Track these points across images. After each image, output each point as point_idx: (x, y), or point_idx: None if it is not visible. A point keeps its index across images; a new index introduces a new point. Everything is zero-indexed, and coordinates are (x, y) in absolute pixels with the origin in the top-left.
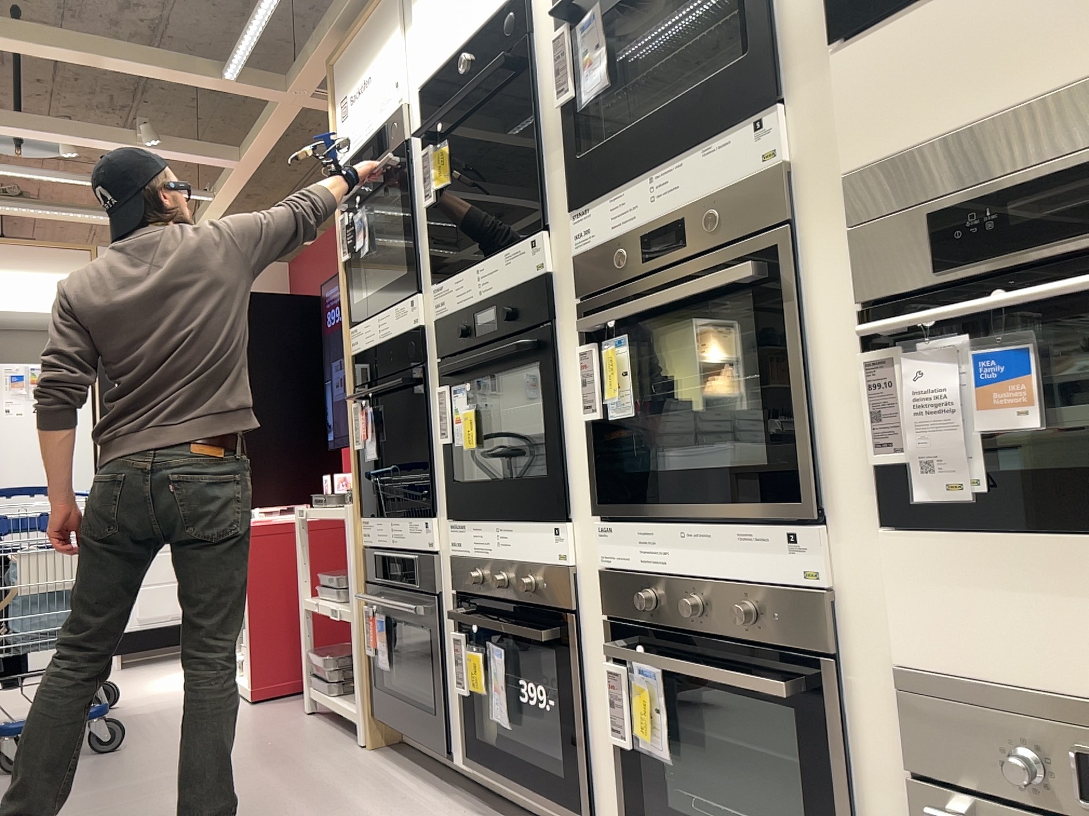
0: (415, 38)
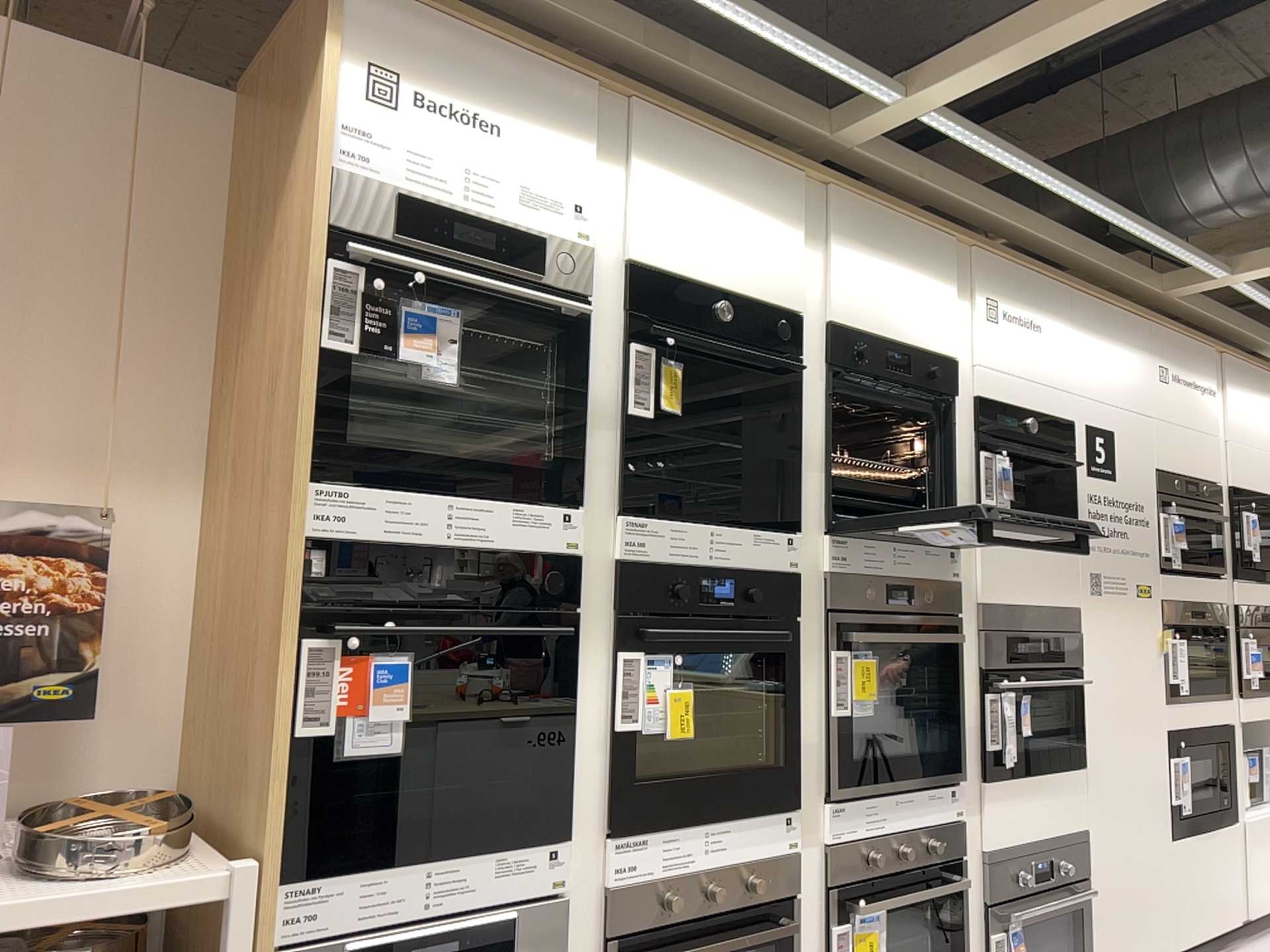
0: (637, 208)
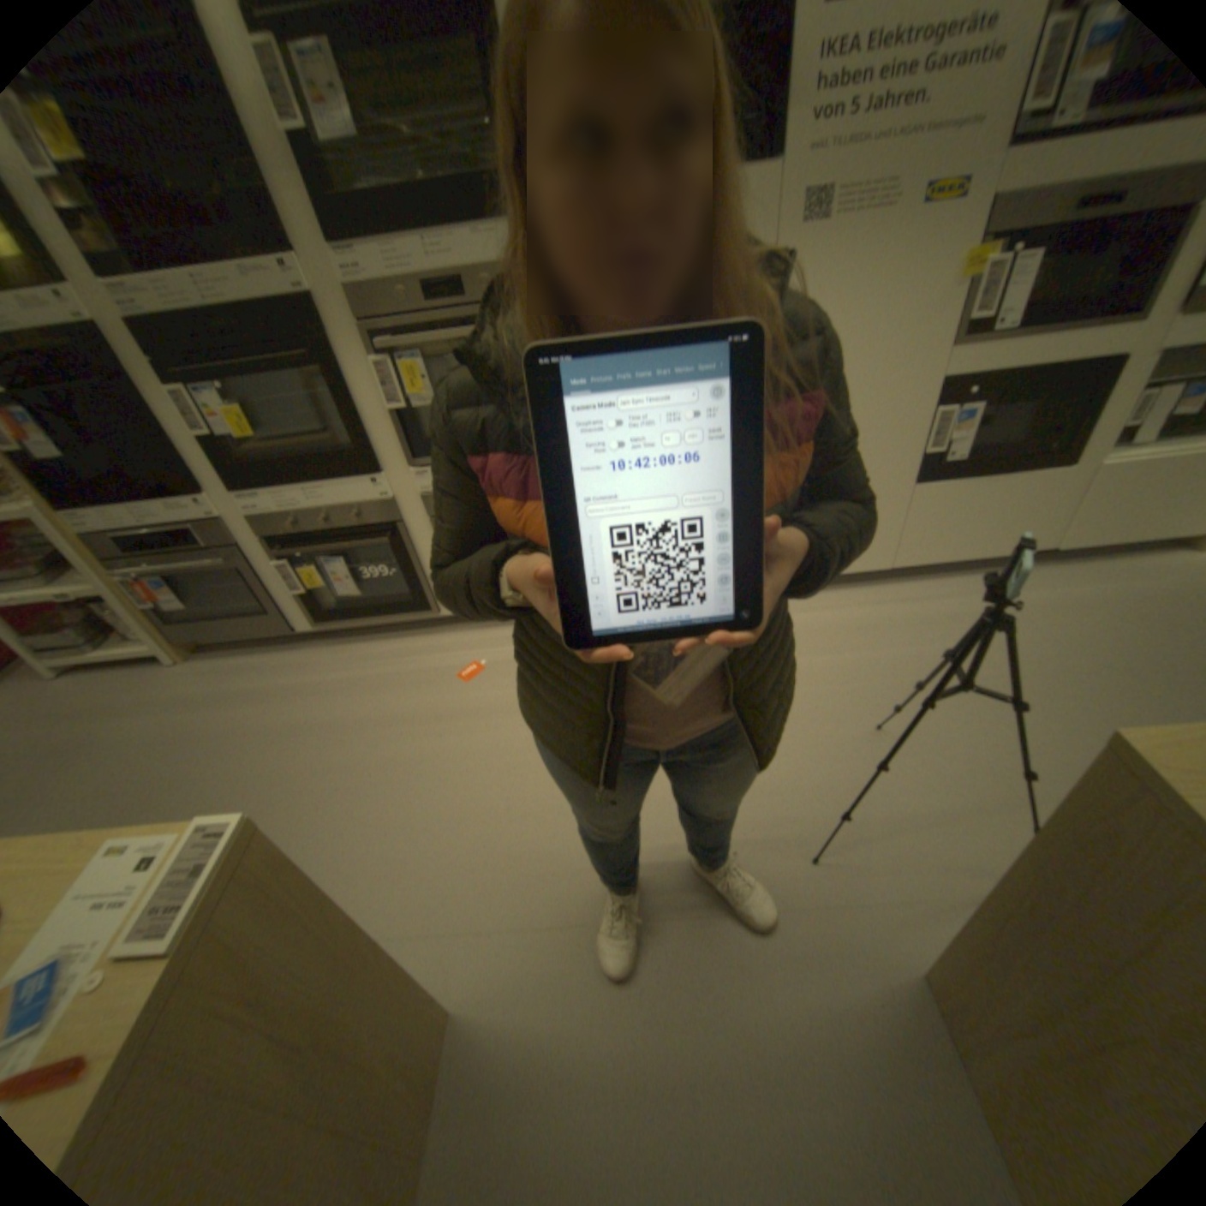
0: None
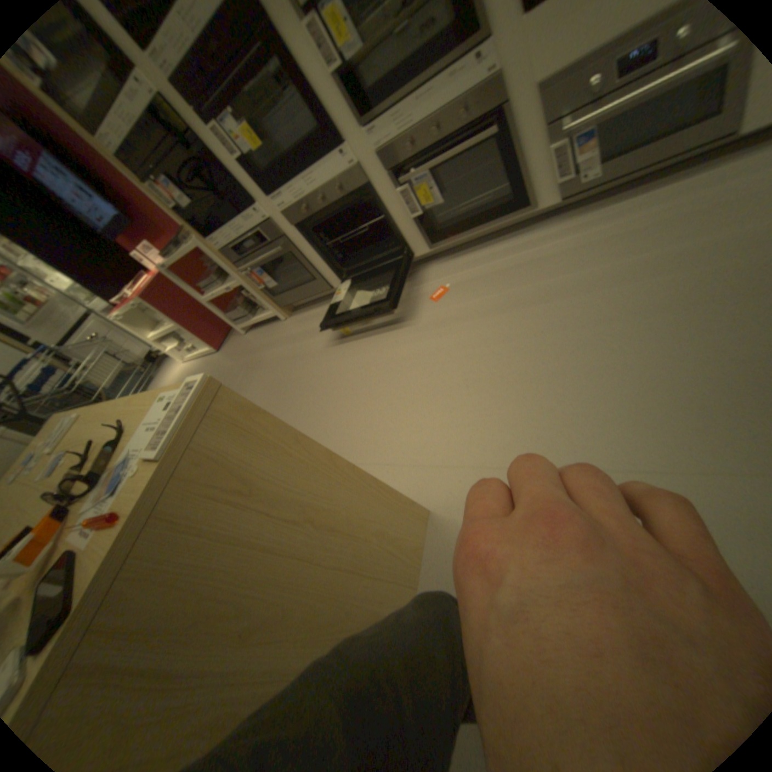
0: None
